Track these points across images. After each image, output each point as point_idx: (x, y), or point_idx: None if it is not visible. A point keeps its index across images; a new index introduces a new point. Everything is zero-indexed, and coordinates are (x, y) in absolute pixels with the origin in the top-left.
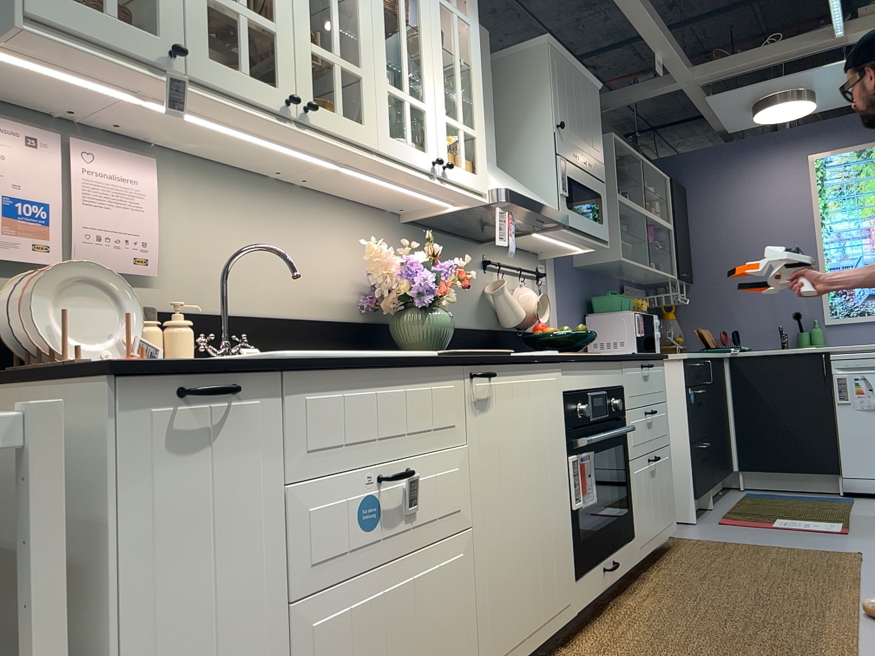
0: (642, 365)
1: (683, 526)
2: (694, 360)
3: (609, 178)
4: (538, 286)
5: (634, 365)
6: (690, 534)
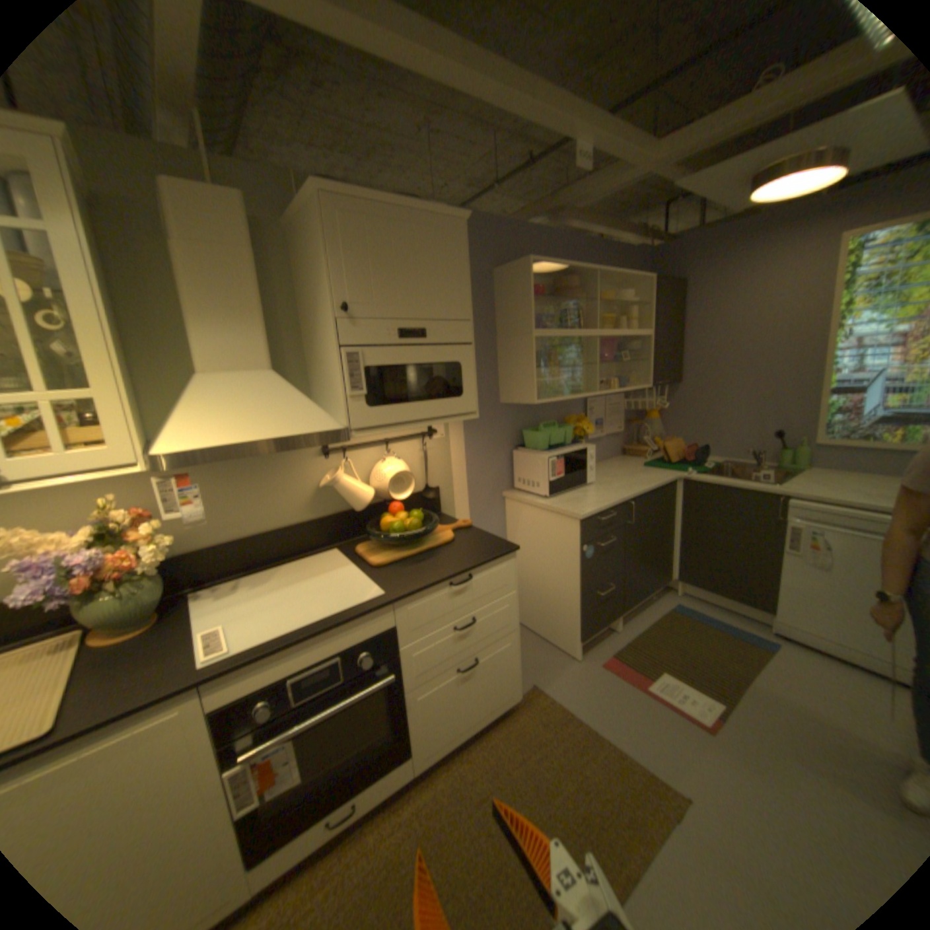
0: (450, 583)
1: (564, 665)
2: (601, 511)
3: (526, 311)
4: (427, 443)
5: (427, 593)
6: (557, 684)
